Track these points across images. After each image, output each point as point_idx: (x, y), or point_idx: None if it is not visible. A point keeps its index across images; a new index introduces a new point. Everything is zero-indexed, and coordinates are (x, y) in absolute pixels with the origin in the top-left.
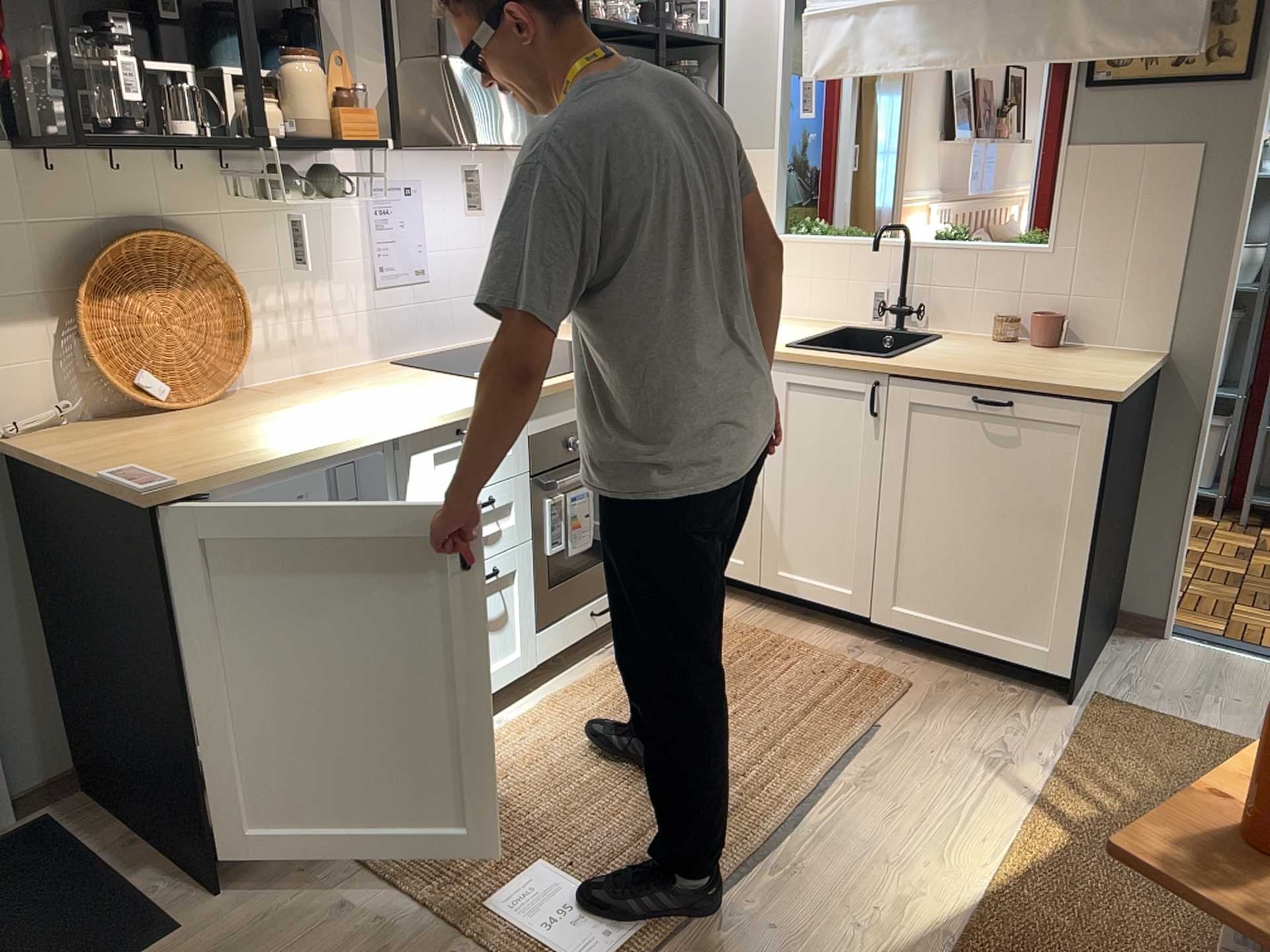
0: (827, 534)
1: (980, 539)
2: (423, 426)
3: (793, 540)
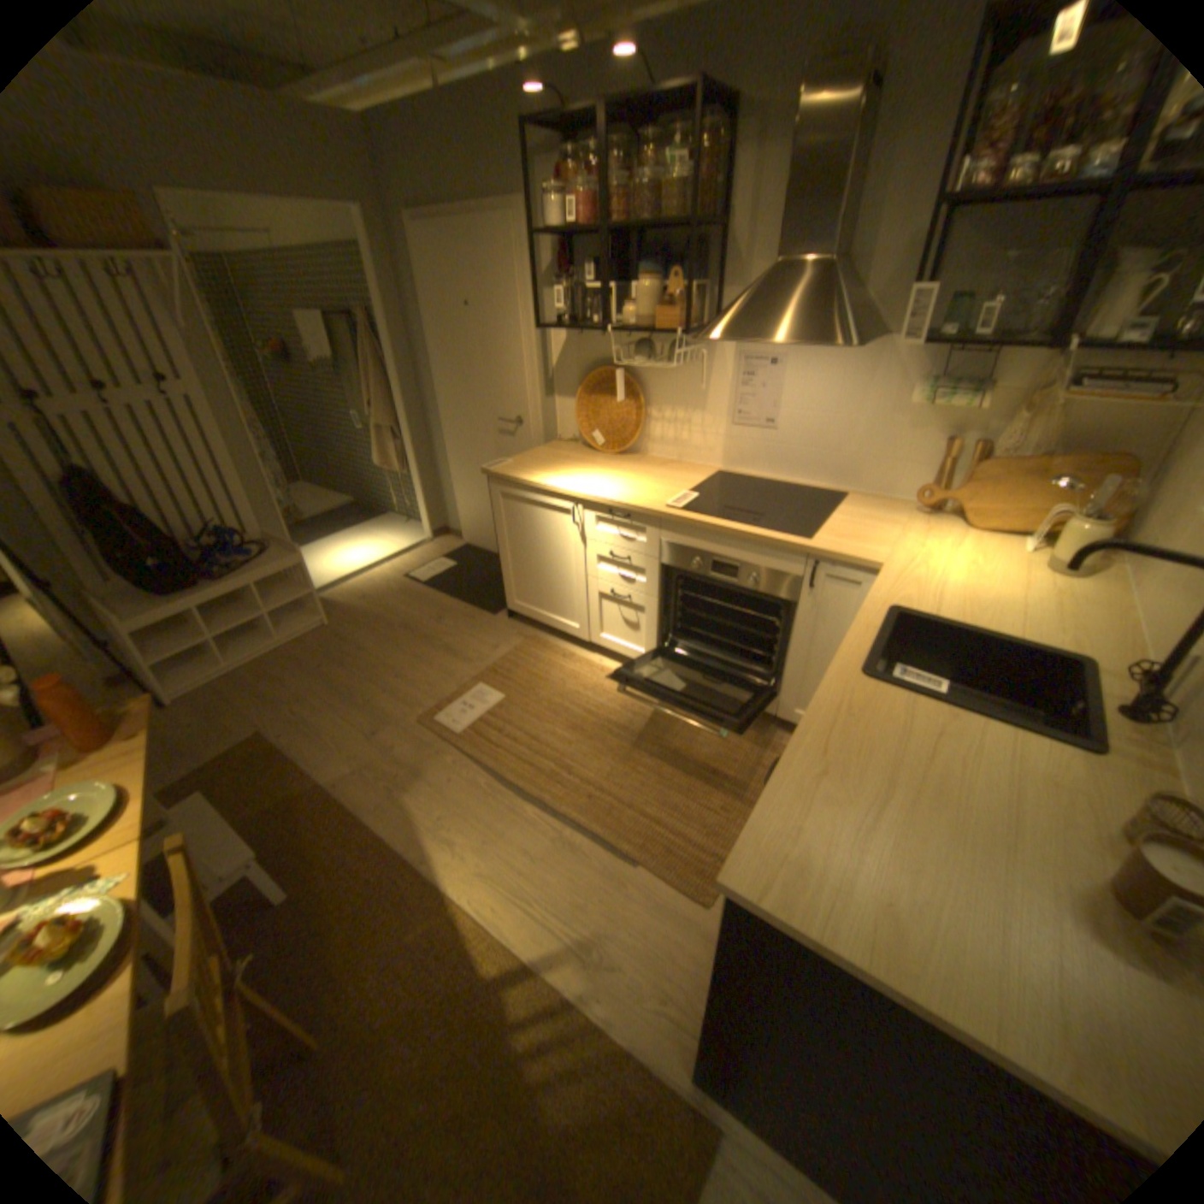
0: None
1: None
2: (585, 498)
3: None
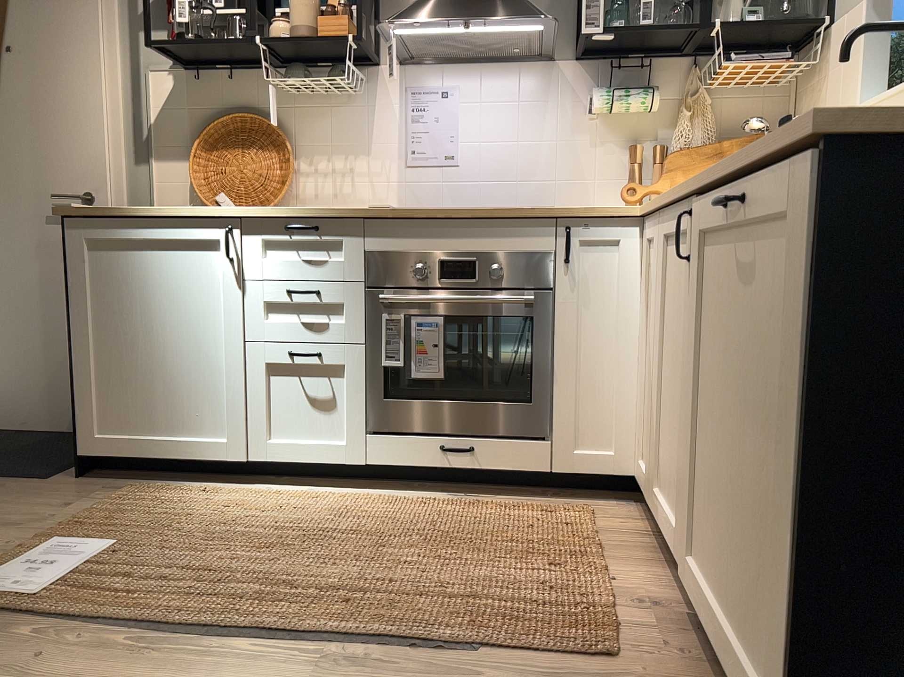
0: (678, 441)
1: (743, 459)
2: (248, 213)
3: (666, 447)
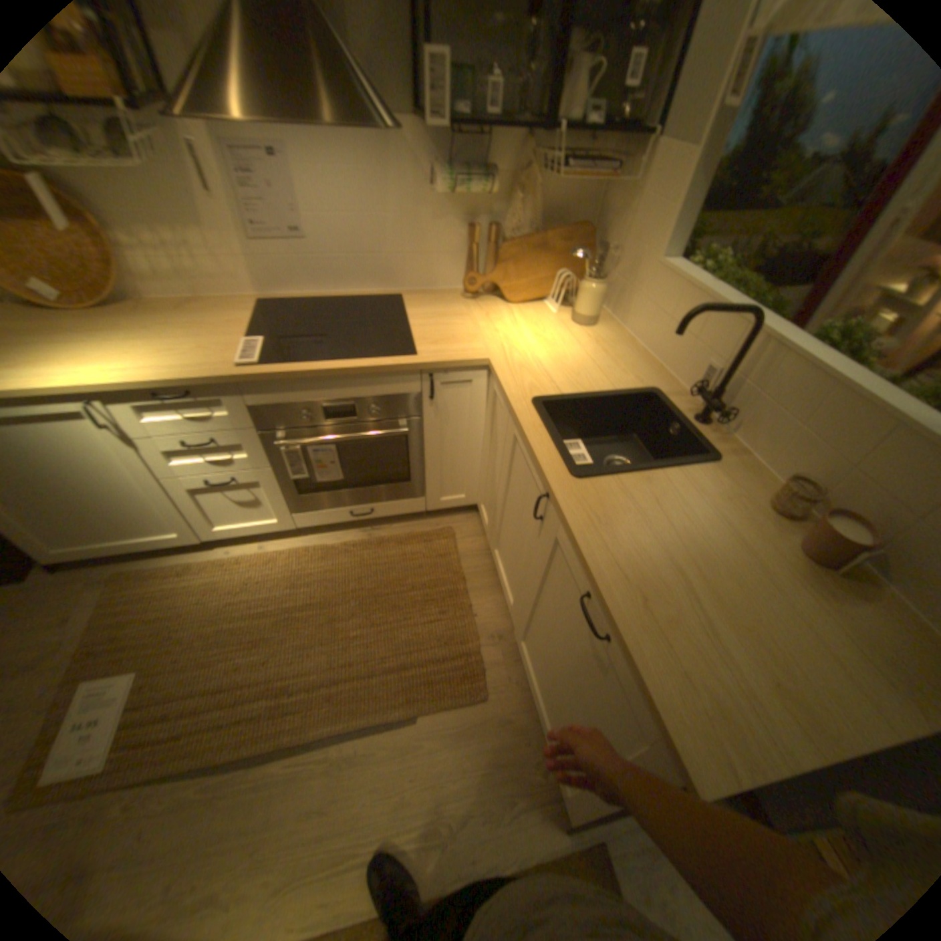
0: (511, 557)
1: (561, 681)
2: (104, 387)
3: (501, 540)
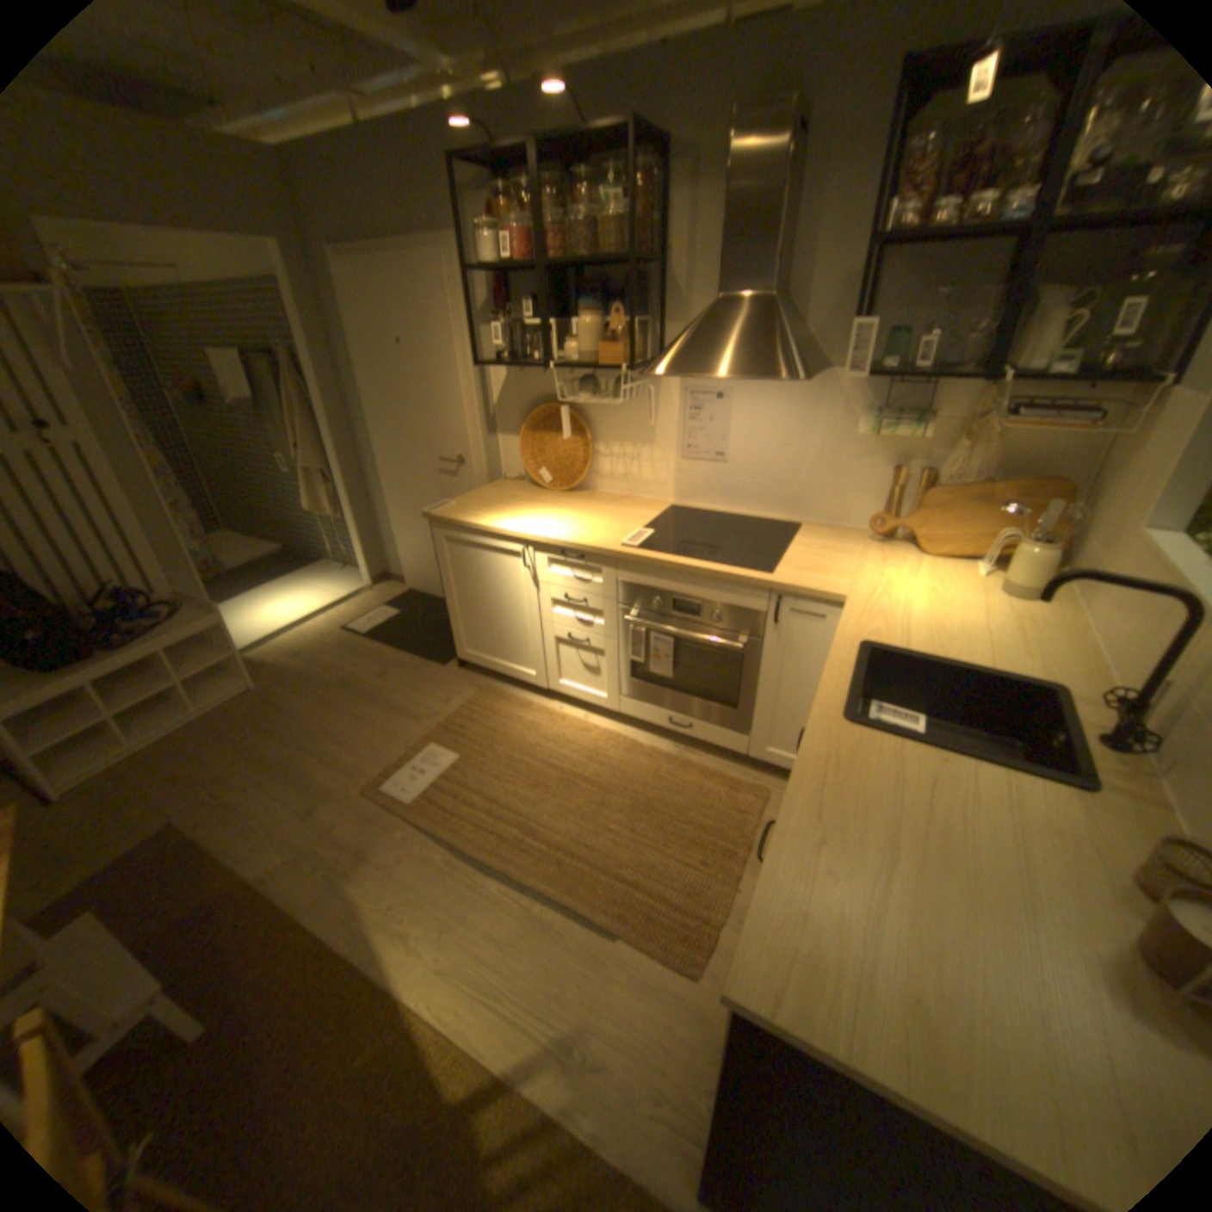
0: None
1: None
2: (536, 539)
3: None
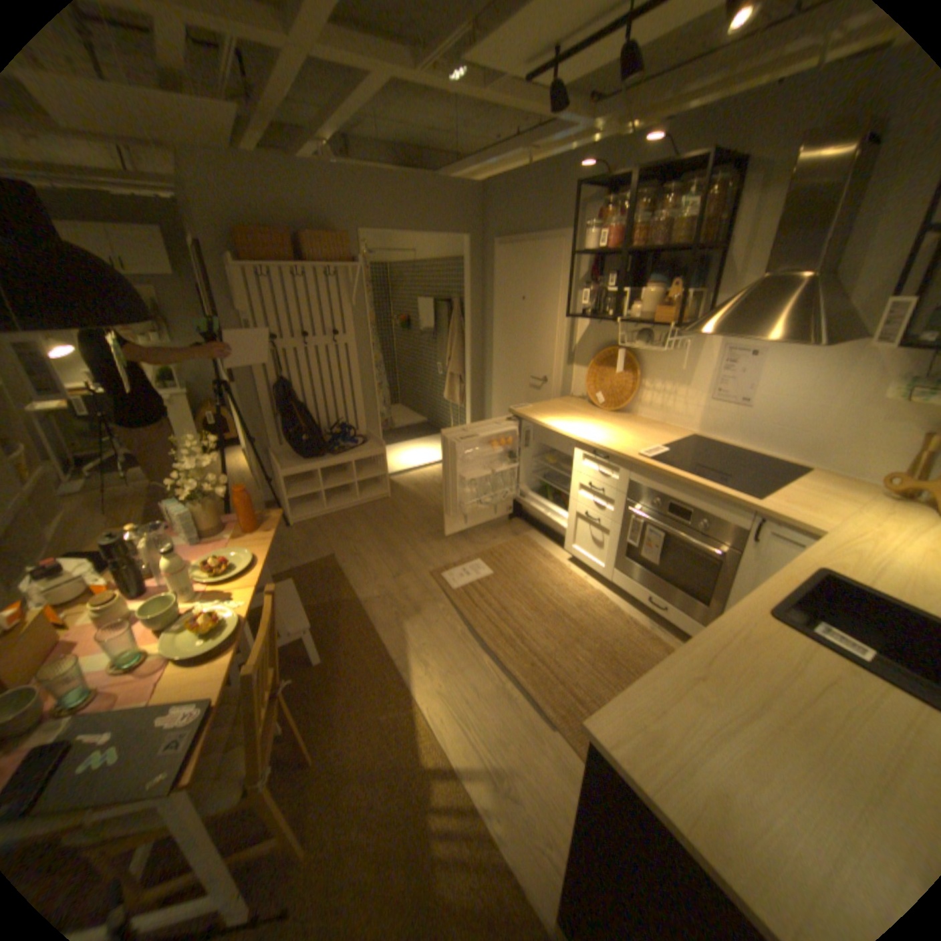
0: None
1: None
2: (578, 439)
3: None
